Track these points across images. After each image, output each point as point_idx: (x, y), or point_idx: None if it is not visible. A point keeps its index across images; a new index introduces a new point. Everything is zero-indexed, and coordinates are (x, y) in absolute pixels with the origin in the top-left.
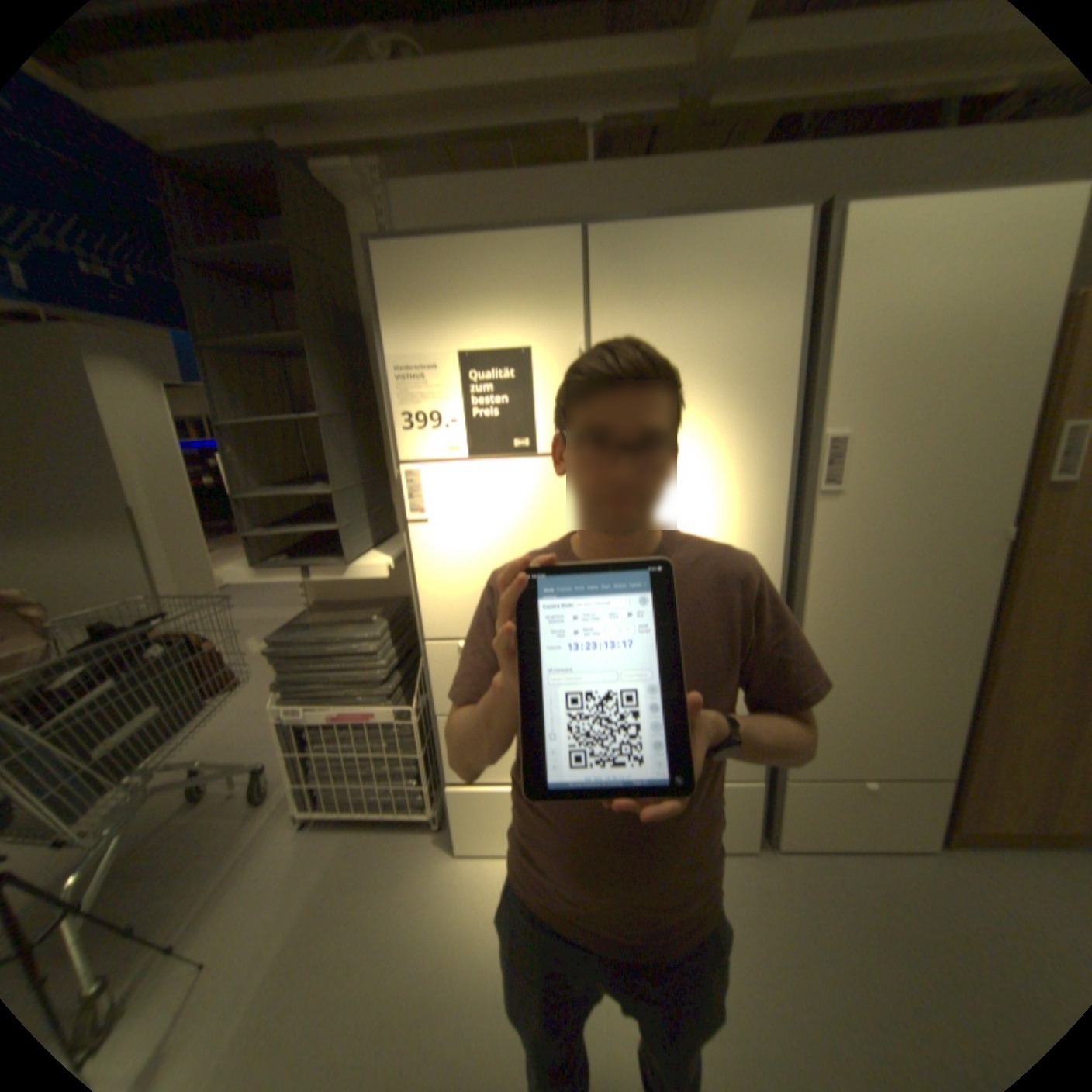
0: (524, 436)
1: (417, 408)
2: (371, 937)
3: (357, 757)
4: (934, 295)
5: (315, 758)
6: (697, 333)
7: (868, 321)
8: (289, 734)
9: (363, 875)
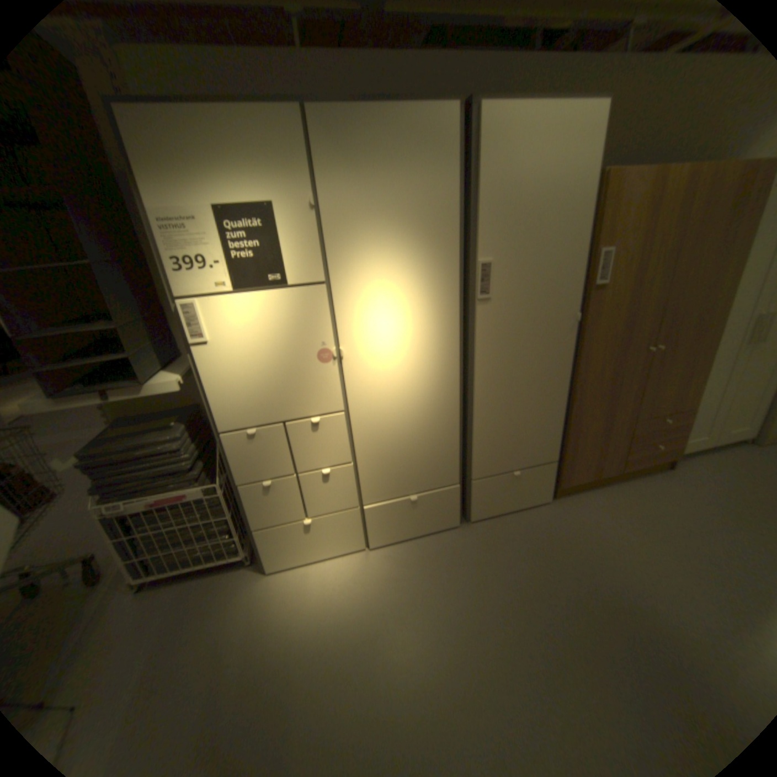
0: (276, 271)
1: (183, 251)
2: (213, 644)
3: (177, 528)
4: (534, 168)
5: (140, 536)
6: (393, 191)
7: (498, 184)
8: (113, 524)
9: (198, 607)
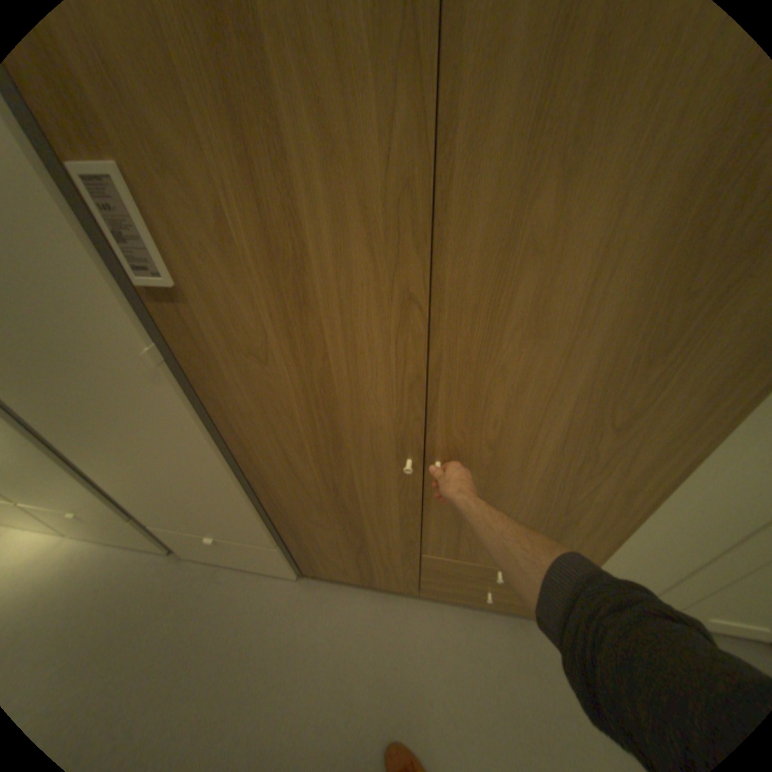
0: None
1: None
2: None
3: None
4: None
5: None
6: None
7: None
8: None
9: None
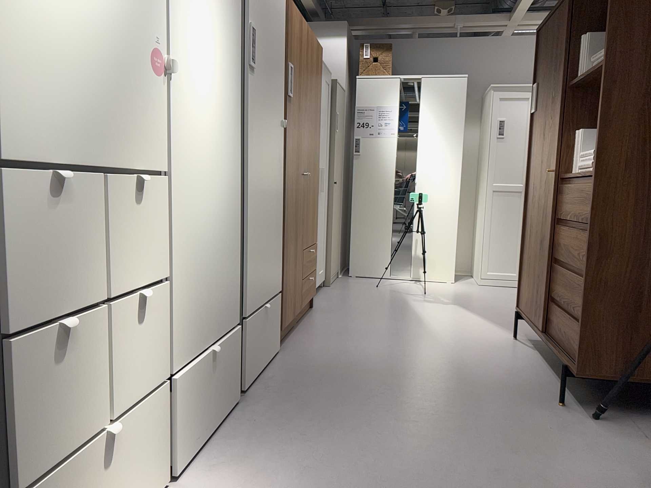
0: None
1: None
2: None
3: None
4: None
5: None
6: None
7: None
8: None
9: None
